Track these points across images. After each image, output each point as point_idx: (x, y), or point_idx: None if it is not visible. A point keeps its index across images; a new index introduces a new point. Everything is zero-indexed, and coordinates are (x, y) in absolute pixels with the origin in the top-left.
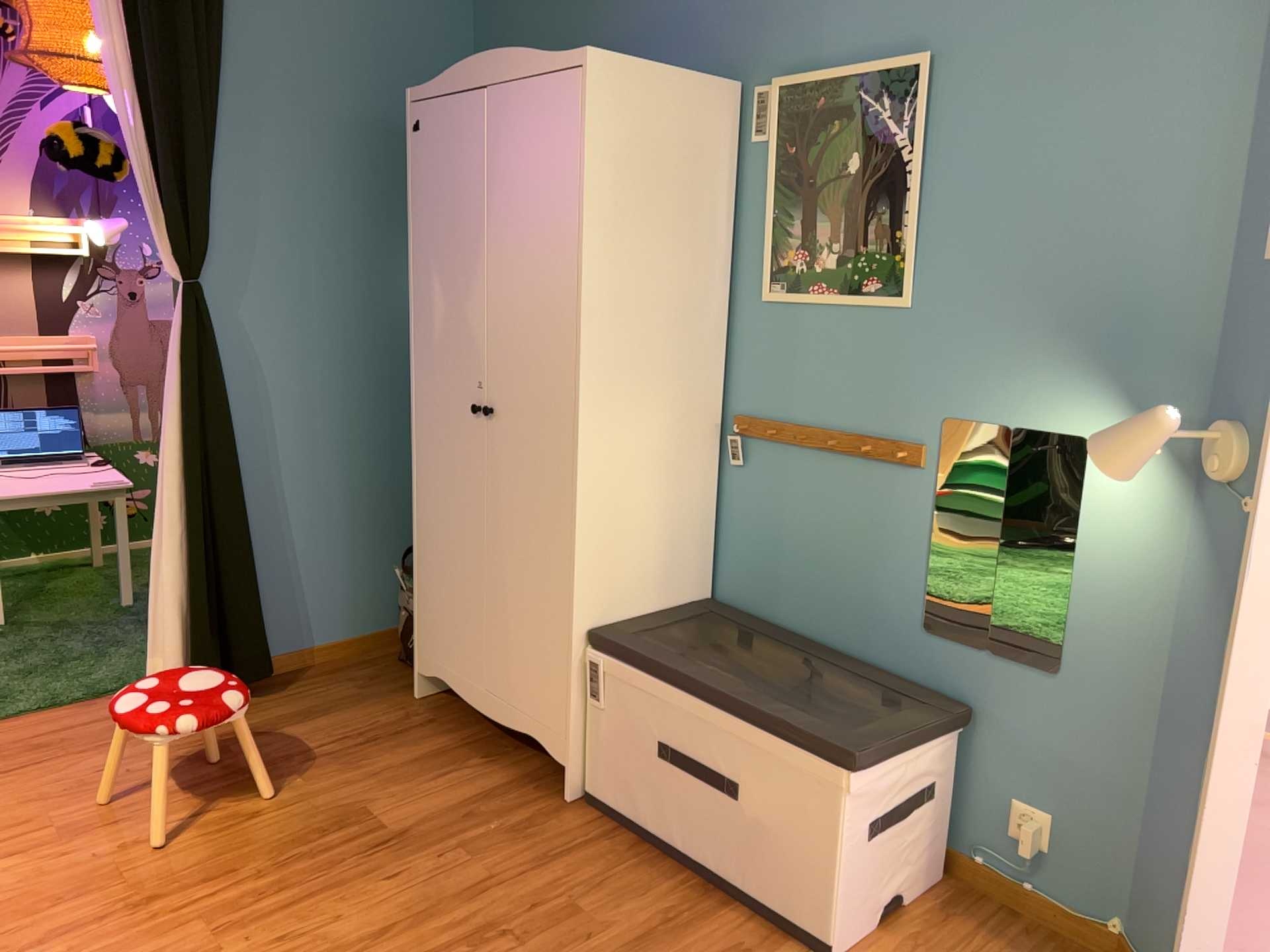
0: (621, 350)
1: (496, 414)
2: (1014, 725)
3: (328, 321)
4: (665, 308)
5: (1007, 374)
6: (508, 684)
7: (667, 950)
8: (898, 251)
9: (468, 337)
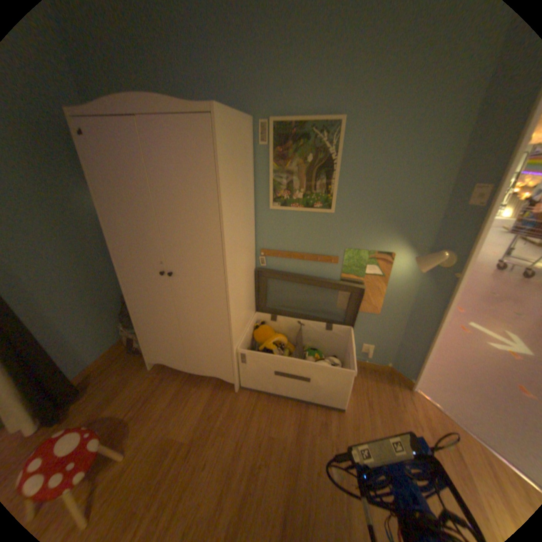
0: (235, 242)
1: (172, 272)
2: (365, 327)
3: (41, 233)
4: (243, 219)
5: (370, 233)
6: (195, 358)
7: (307, 437)
8: (330, 192)
9: (150, 242)
